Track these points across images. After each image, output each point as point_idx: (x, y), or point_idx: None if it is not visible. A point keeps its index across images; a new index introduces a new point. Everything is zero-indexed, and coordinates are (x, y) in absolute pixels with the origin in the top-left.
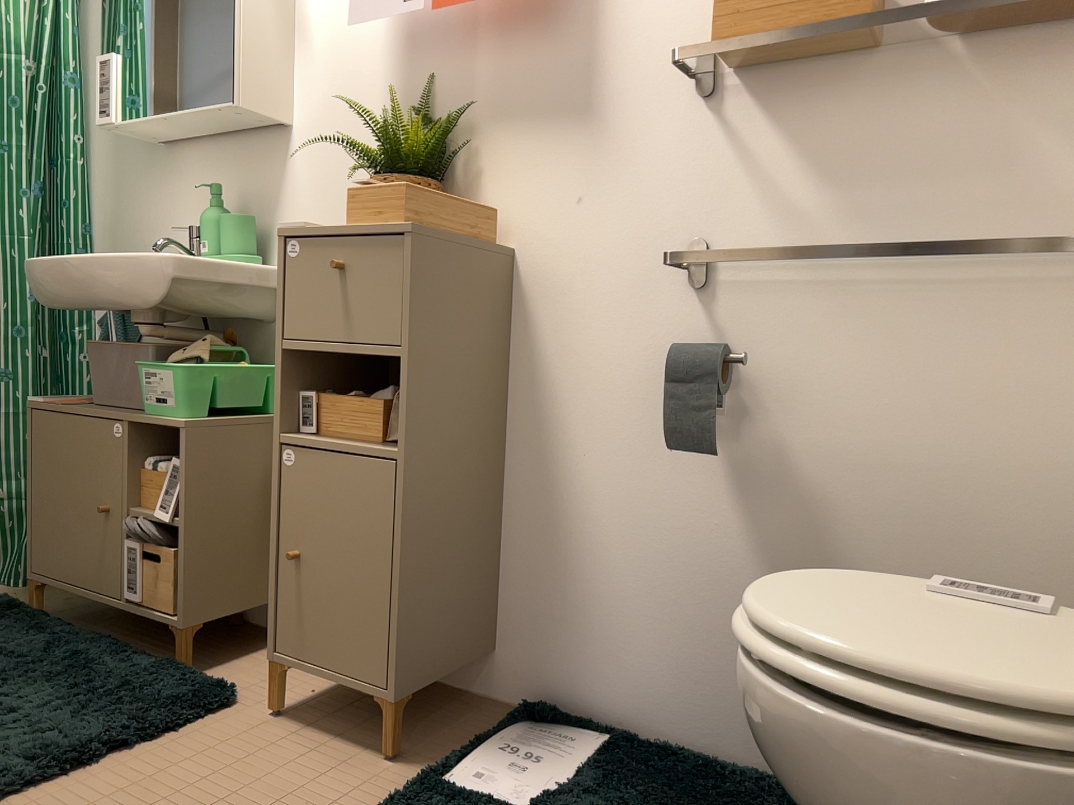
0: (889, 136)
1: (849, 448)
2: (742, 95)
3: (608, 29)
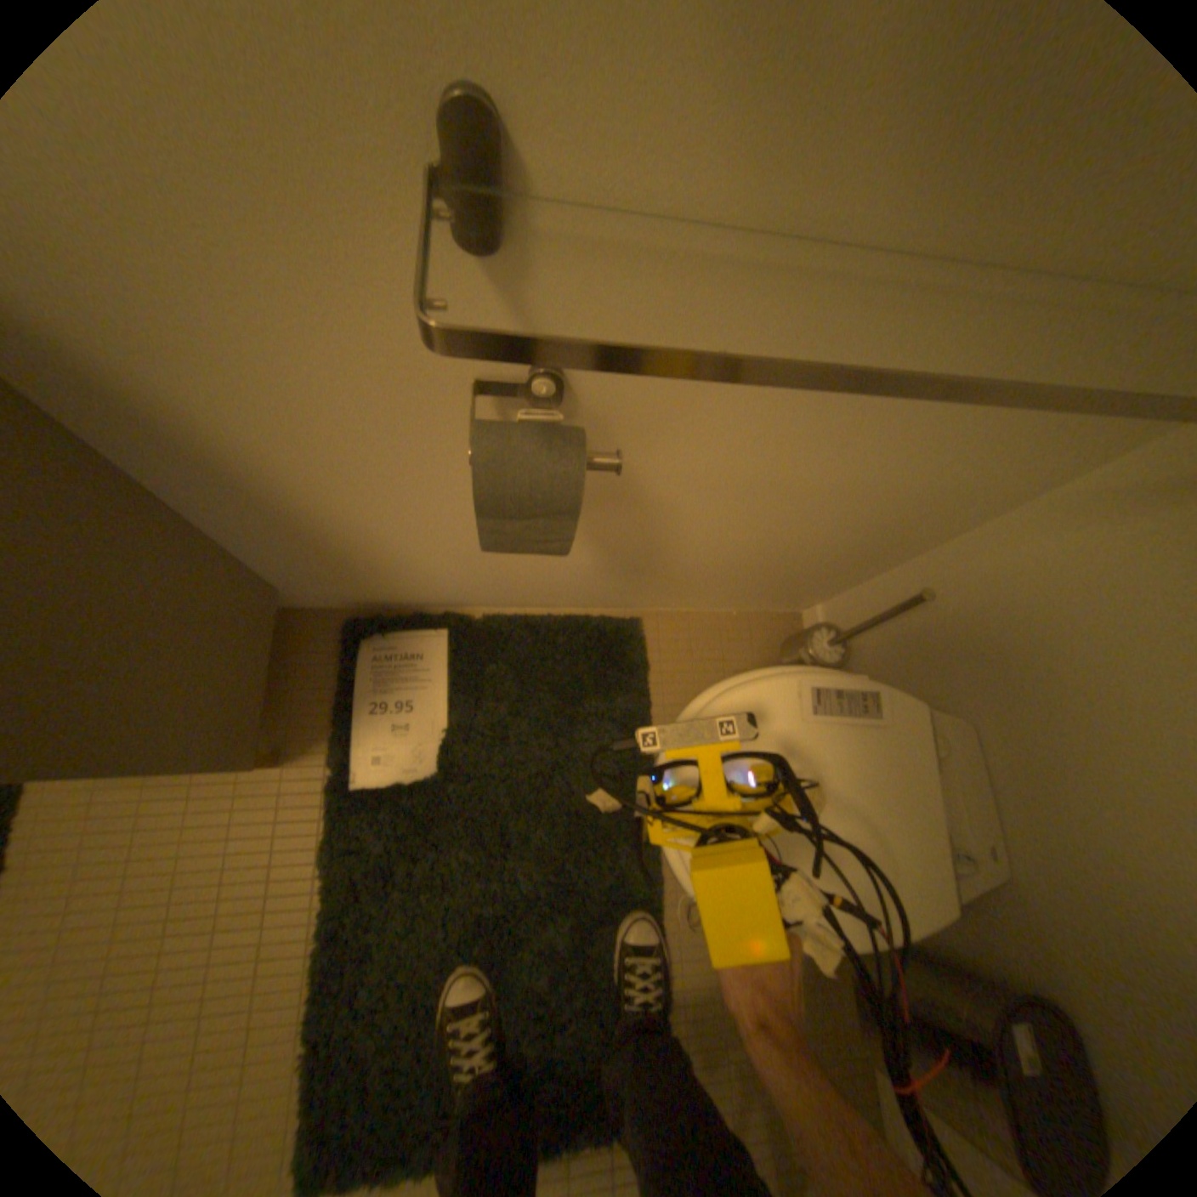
0: None
1: (724, 476)
2: None
3: None
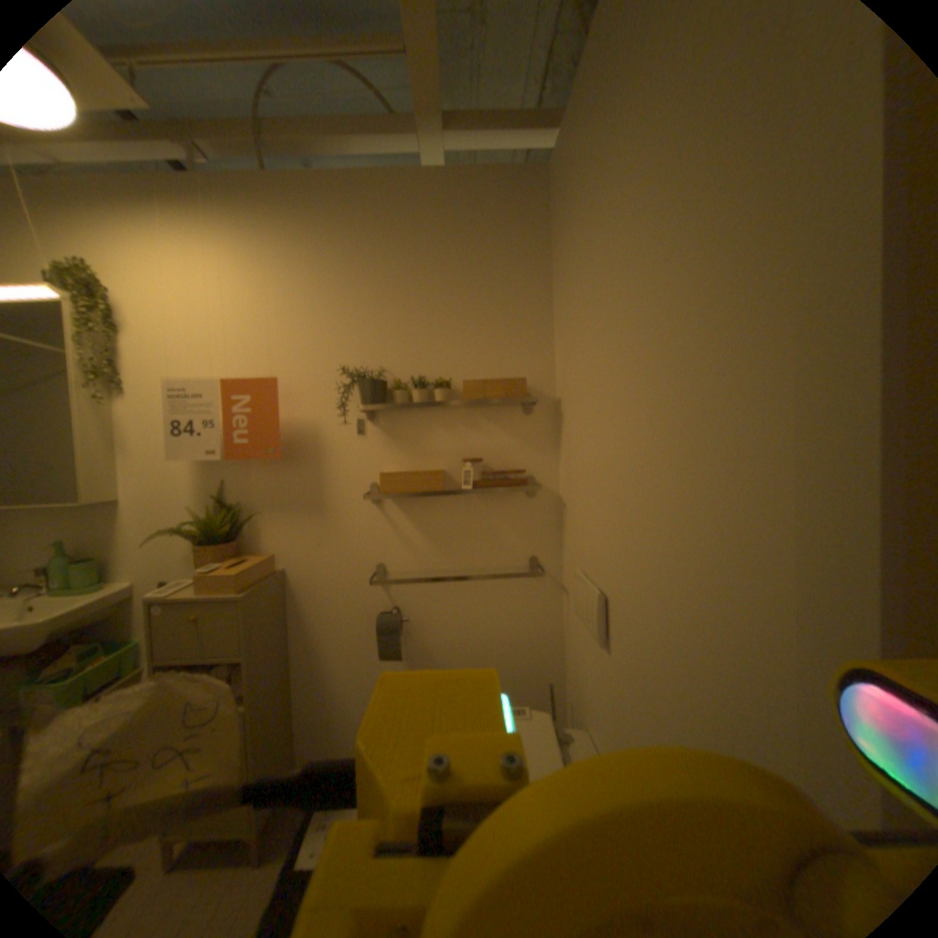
0: (456, 521)
1: (454, 642)
2: (395, 501)
3: (327, 465)
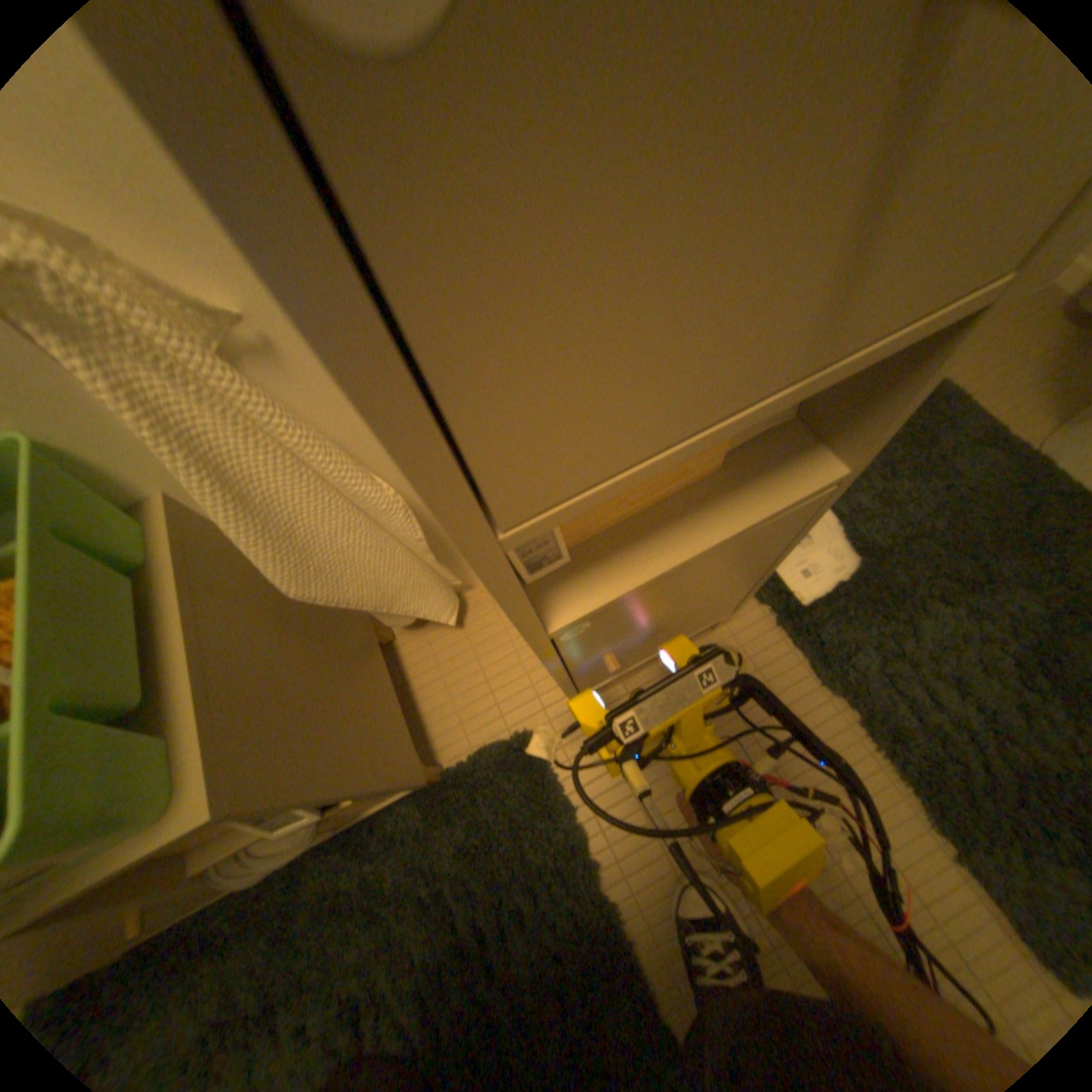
0: None
1: None
2: None
3: None
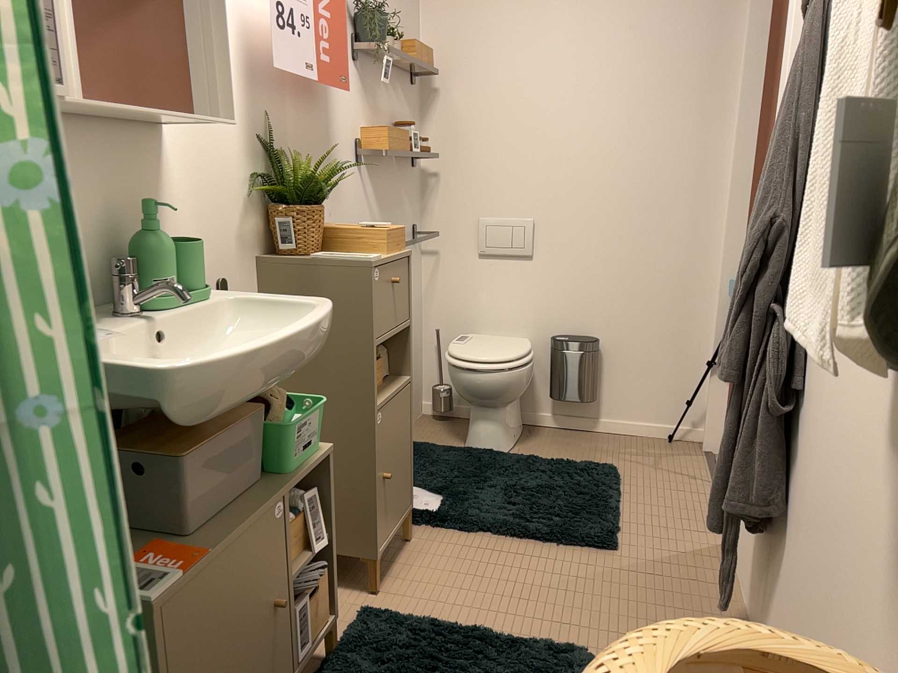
0: (389, 191)
1: None
2: (366, 165)
3: (334, 113)
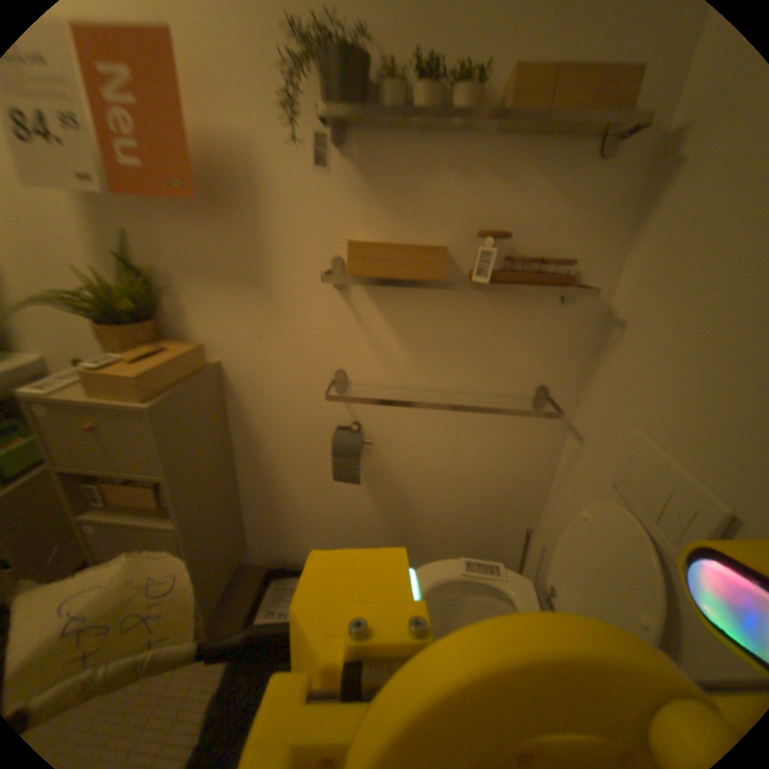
0: (448, 327)
1: (420, 467)
2: (365, 288)
3: (266, 219)
